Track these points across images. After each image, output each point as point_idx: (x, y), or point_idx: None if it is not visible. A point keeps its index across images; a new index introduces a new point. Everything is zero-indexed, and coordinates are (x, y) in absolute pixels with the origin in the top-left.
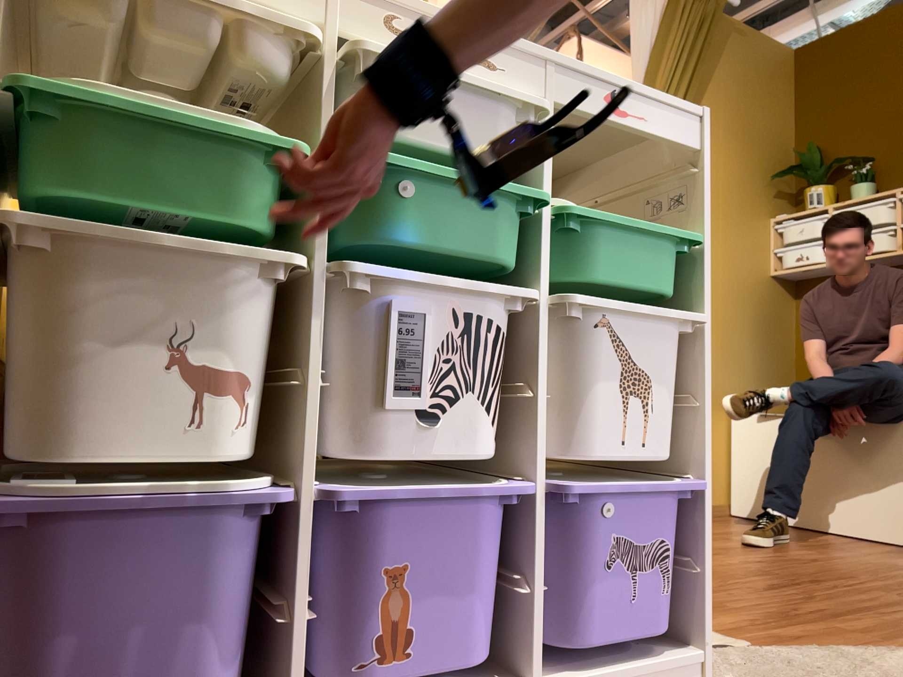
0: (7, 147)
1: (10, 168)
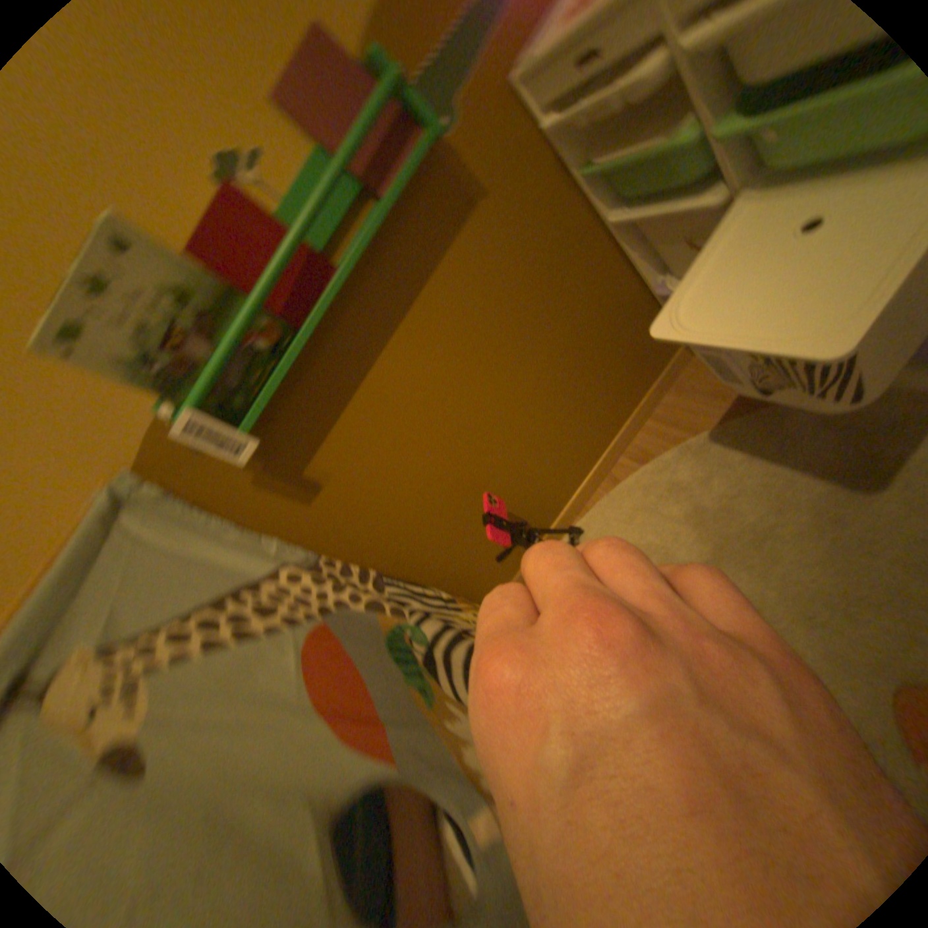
0: (594, 188)
1: (605, 178)
